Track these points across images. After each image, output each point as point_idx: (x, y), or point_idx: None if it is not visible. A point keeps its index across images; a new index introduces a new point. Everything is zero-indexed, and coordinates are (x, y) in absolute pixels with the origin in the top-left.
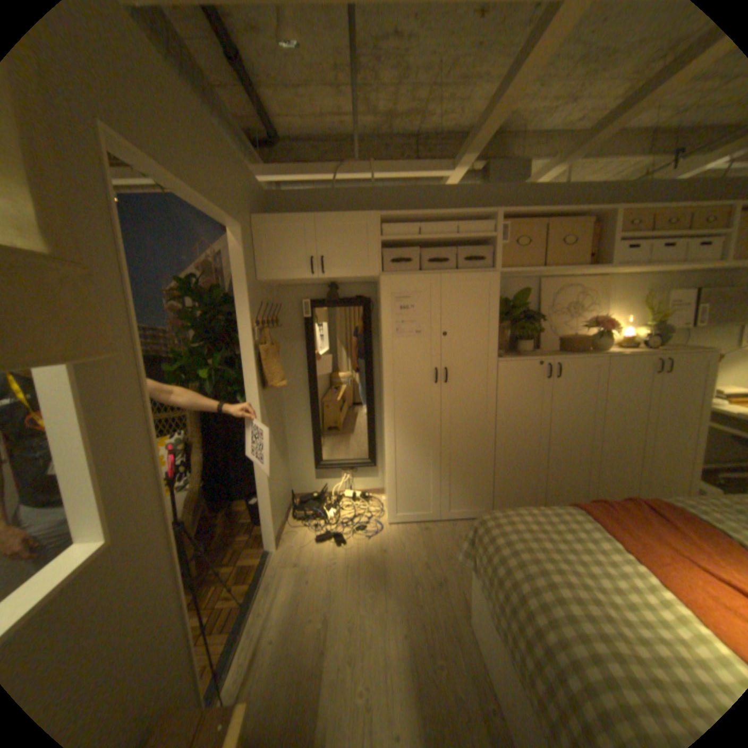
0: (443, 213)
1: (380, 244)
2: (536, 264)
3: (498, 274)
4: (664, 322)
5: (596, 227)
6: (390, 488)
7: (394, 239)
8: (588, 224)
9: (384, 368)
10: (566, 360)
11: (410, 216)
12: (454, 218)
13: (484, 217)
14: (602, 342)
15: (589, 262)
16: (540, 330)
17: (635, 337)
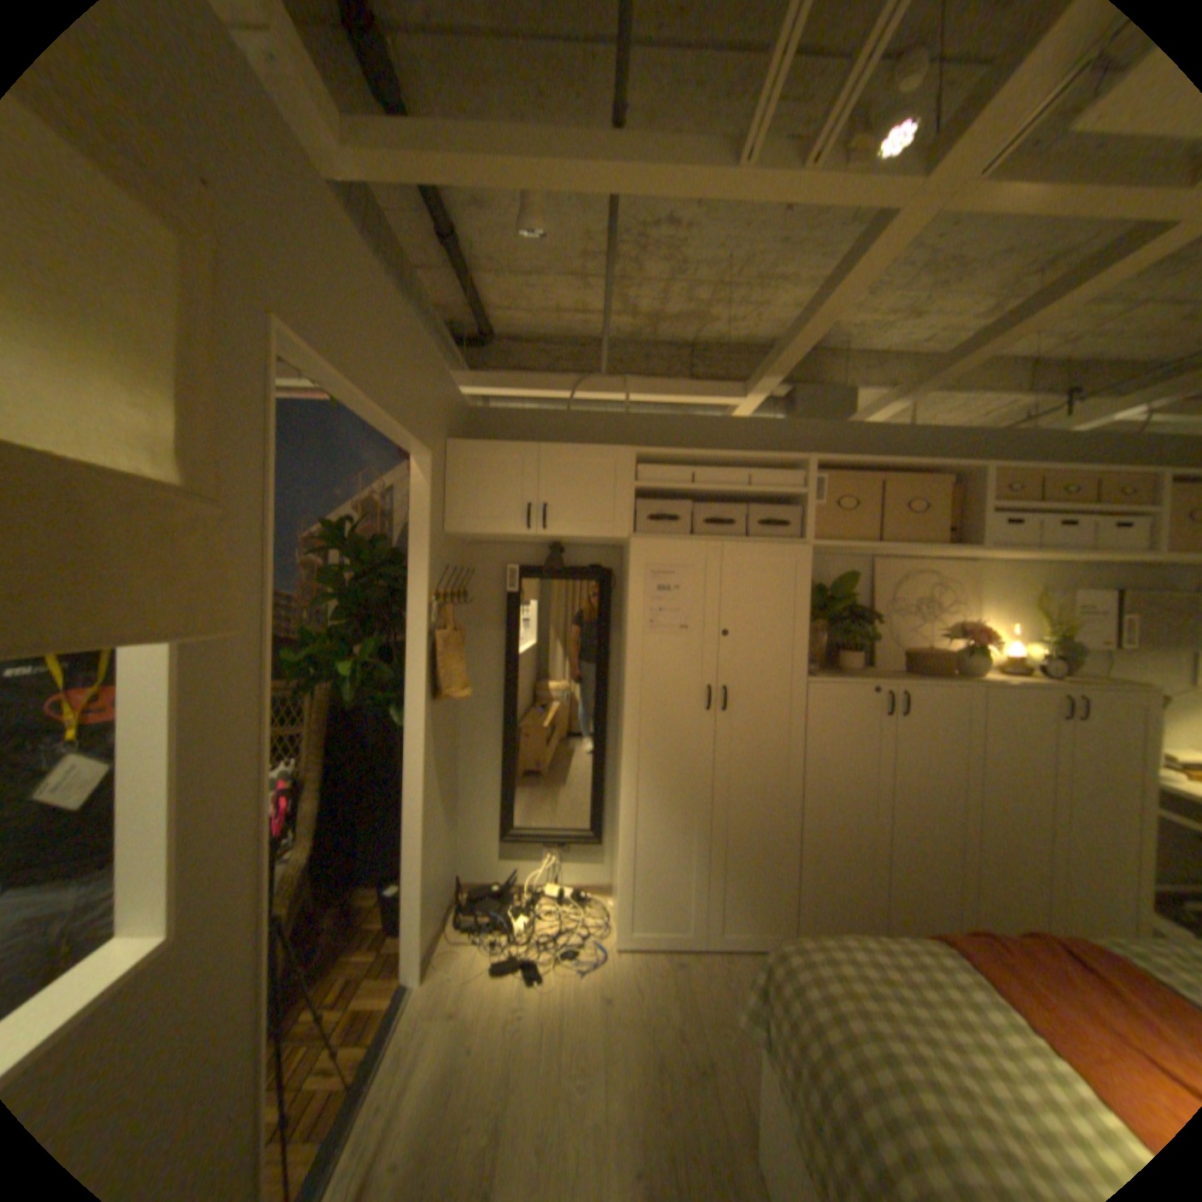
0: (728, 455)
1: (633, 492)
2: (867, 537)
3: (809, 548)
4: (1070, 638)
5: (957, 491)
6: (624, 886)
7: (654, 488)
8: (944, 485)
9: (626, 681)
10: (917, 688)
11: (680, 457)
12: (744, 464)
13: (789, 466)
14: (974, 663)
15: (948, 541)
16: (874, 637)
17: (1025, 660)
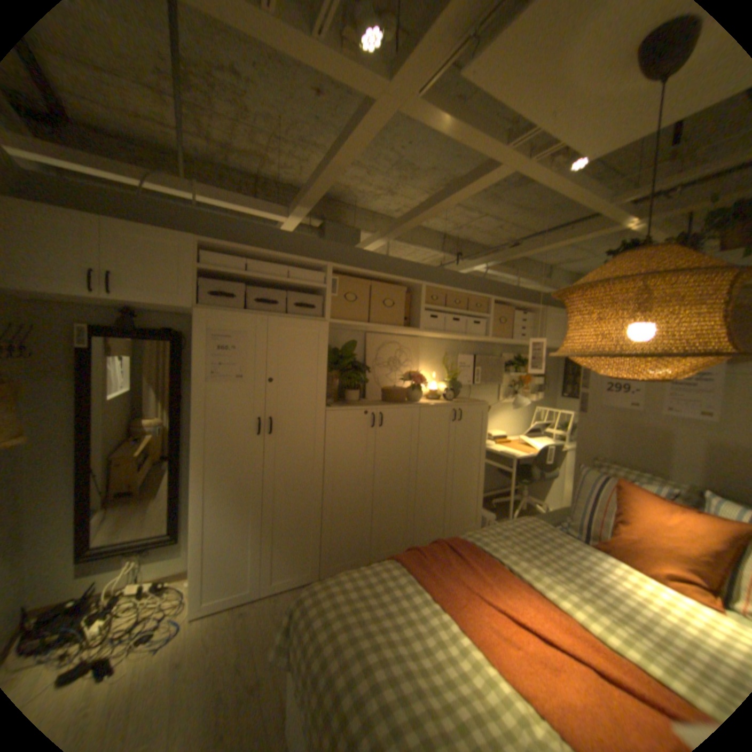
0: (272, 254)
1: (197, 271)
2: (361, 319)
3: (326, 323)
4: (455, 379)
5: (407, 296)
6: (192, 572)
7: (215, 270)
8: (402, 292)
9: (191, 418)
10: (386, 409)
11: (236, 249)
12: (285, 262)
13: (315, 268)
14: (413, 393)
15: (403, 325)
16: (365, 380)
17: (436, 390)
